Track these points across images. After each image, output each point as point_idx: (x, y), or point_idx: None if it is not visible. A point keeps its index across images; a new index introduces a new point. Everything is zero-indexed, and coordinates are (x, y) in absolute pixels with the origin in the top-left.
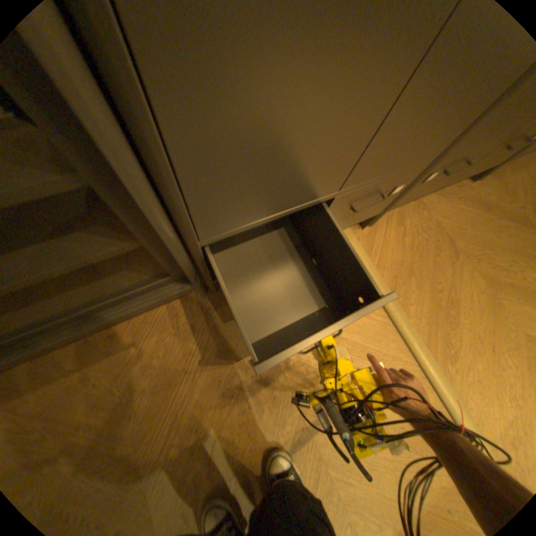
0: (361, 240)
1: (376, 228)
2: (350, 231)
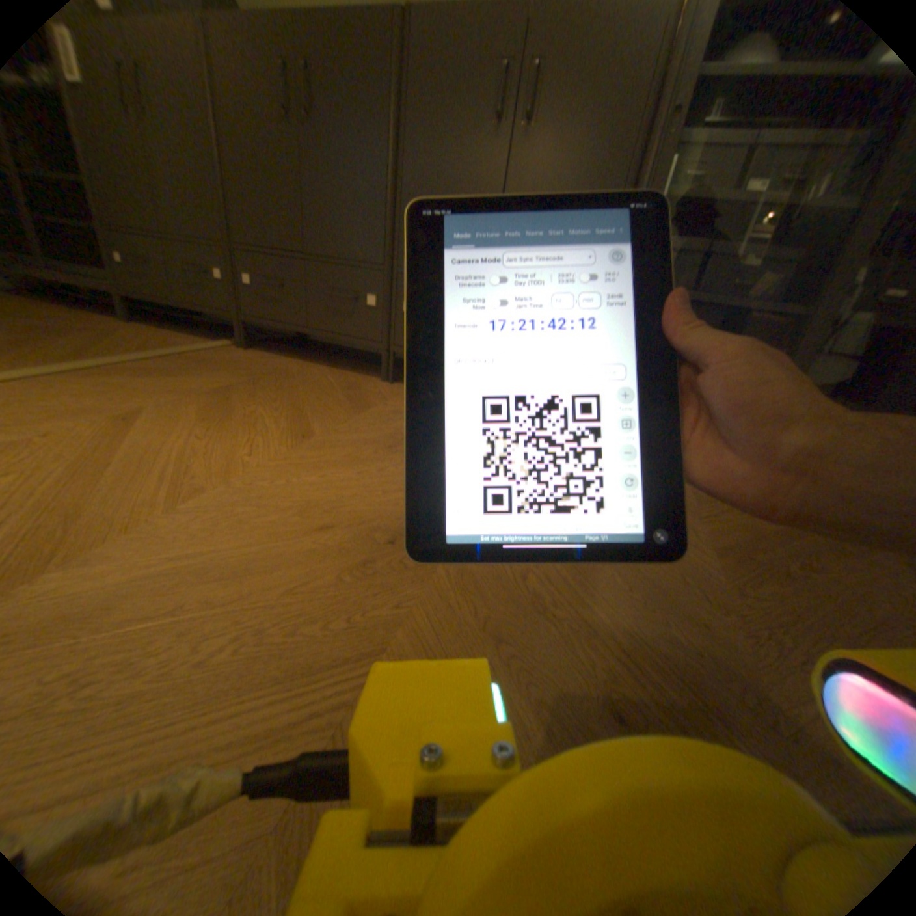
0: (224, 347)
1: (247, 350)
2: (229, 341)
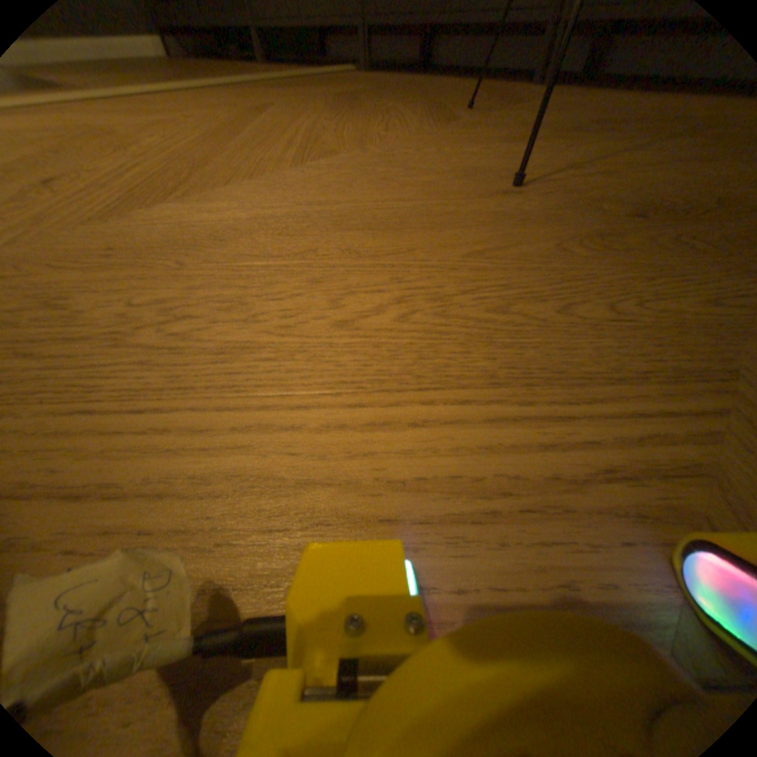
0: (347, 72)
1: (369, 73)
2: (351, 67)
